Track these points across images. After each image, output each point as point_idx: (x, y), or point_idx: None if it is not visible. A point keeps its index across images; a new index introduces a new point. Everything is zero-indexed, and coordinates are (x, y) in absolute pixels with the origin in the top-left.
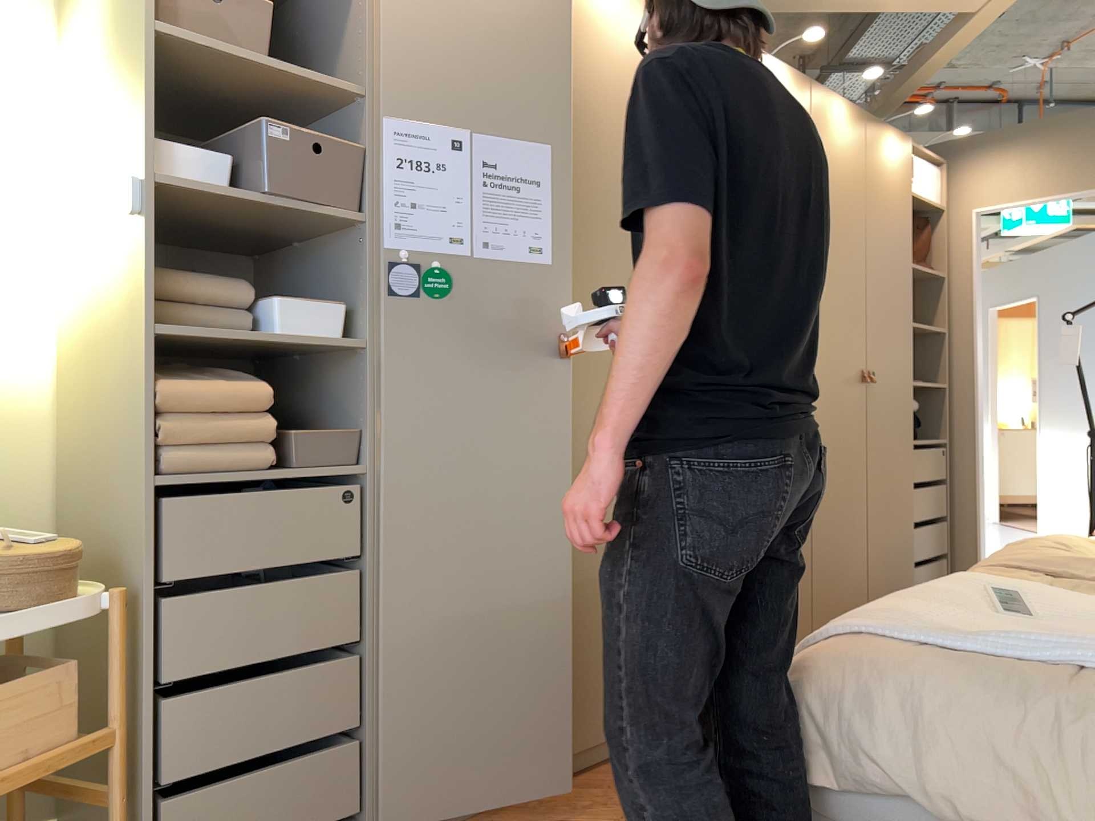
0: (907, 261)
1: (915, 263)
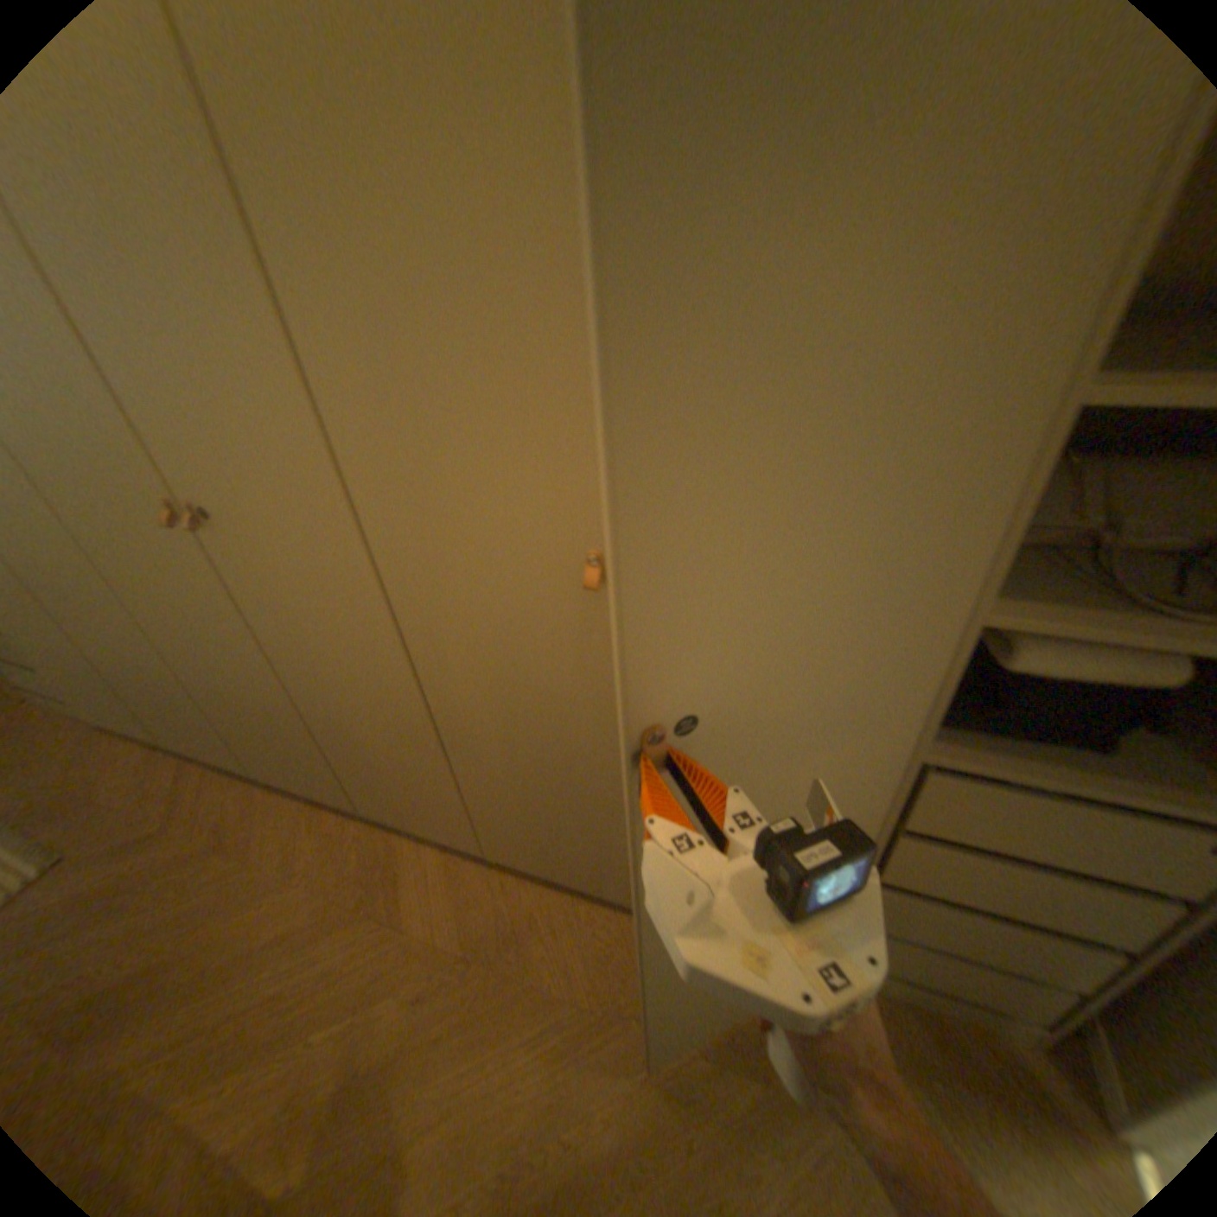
0: None
1: None
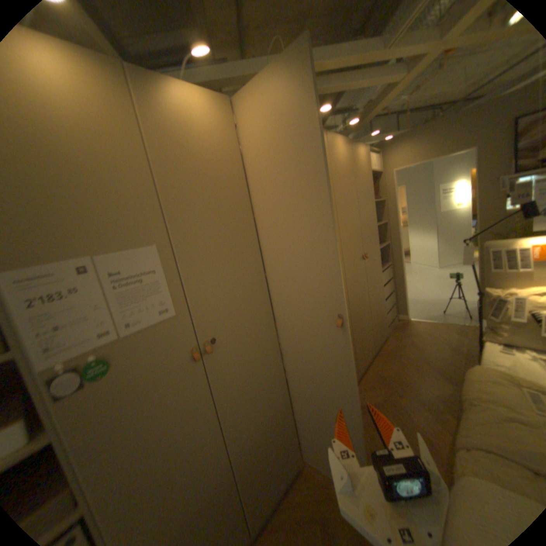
0: (370, 199)
1: (373, 198)
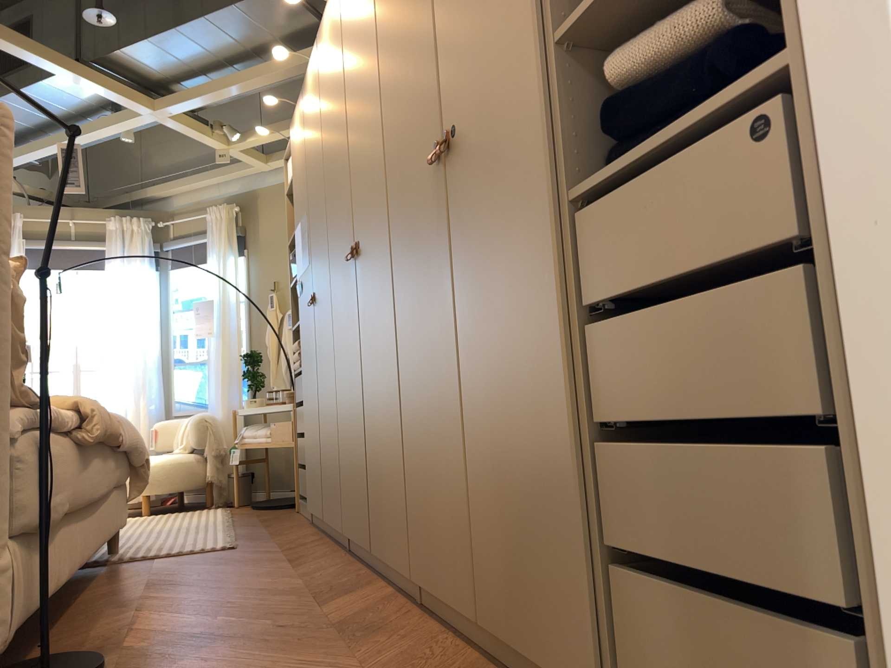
0: None
1: None
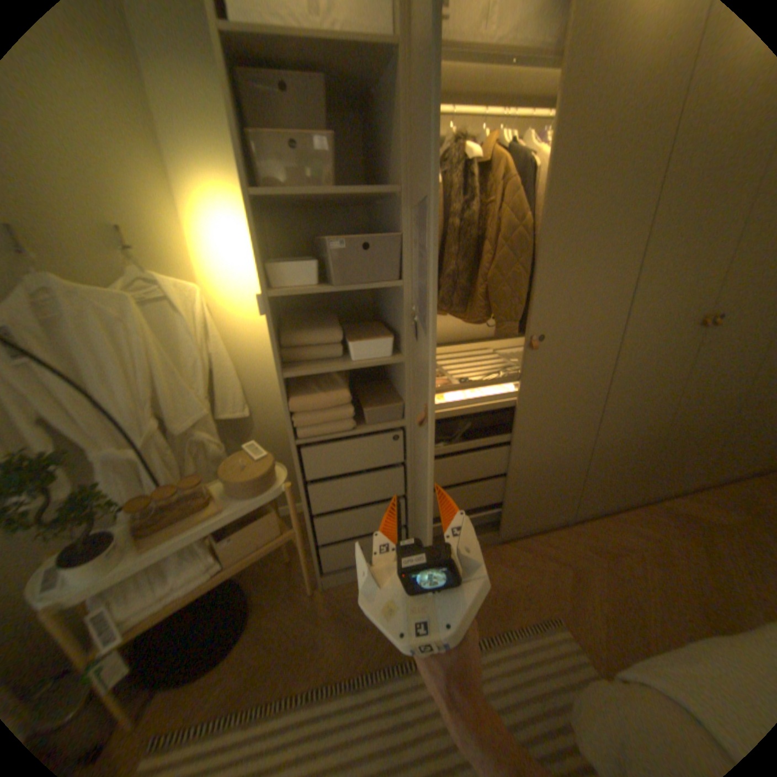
0: None
1: None
